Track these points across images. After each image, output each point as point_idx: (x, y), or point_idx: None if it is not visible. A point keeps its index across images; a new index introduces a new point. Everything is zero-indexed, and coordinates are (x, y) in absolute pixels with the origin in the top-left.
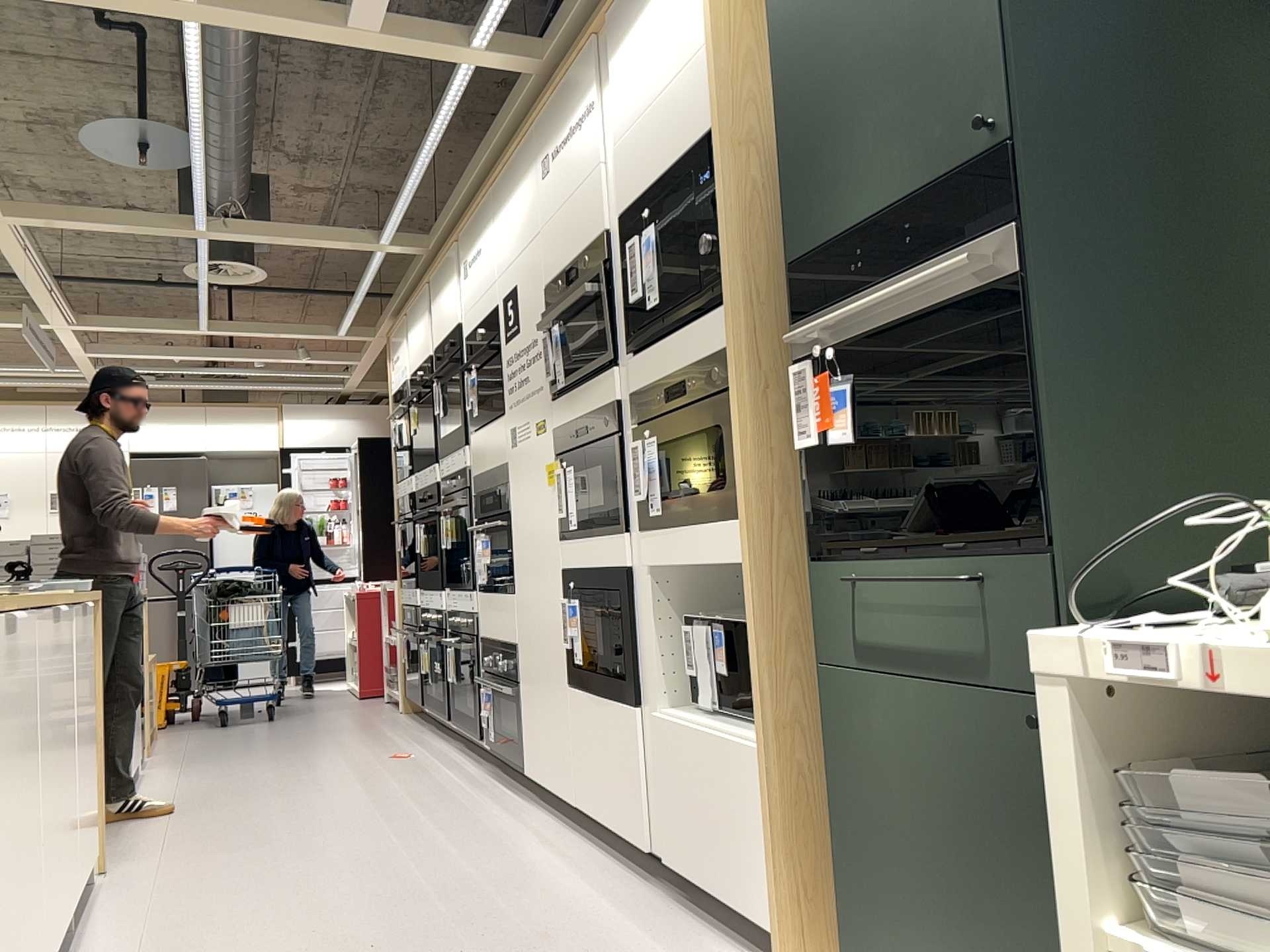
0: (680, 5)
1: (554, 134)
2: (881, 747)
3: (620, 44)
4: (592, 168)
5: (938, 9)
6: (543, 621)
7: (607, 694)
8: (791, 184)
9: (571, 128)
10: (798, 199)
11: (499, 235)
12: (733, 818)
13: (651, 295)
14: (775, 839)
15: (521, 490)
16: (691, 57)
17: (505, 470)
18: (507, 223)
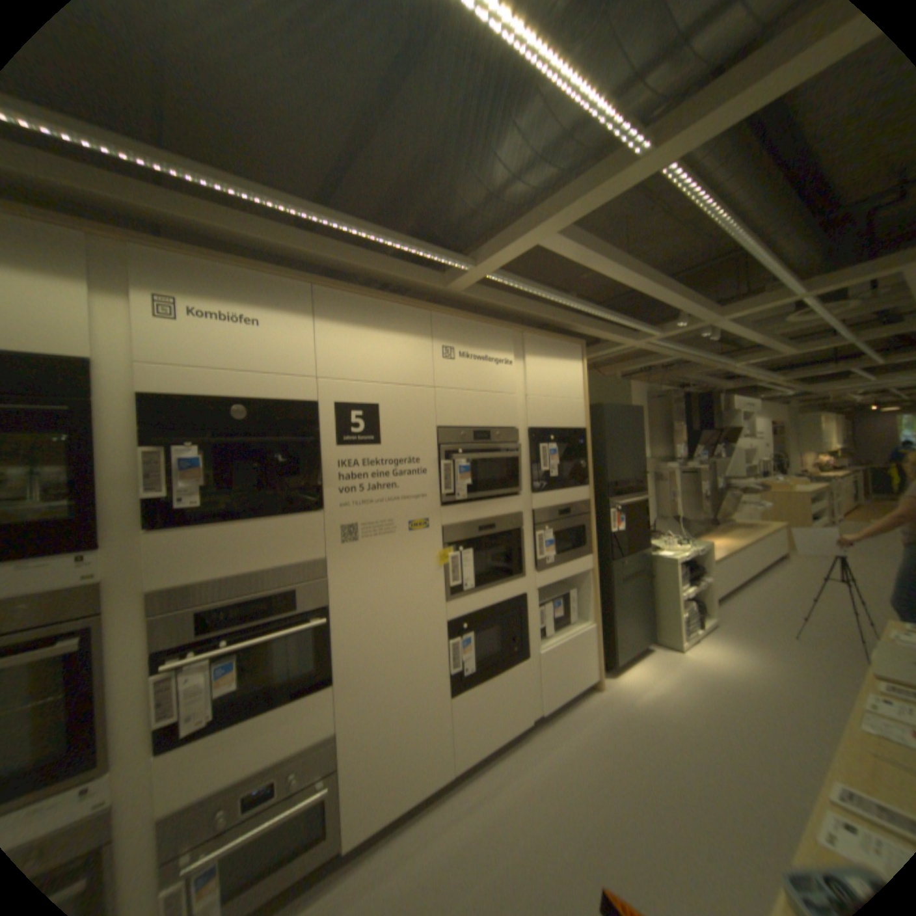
0: (570, 376)
1: (462, 342)
2: (625, 601)
3: (534, 355)
4: (506, 391)
5: (637, 445)
6: (407, 676)
7: (501, 671)
8: (603, 460)
9: (484, 355)
10: (609, 466)
11: (332, 341)
12: (582, 660)
13: (546, 470)
14: (599, 651)
15: (366, 579)
16: (574, 397)
17: (317, 566)
18: (360, 345)
